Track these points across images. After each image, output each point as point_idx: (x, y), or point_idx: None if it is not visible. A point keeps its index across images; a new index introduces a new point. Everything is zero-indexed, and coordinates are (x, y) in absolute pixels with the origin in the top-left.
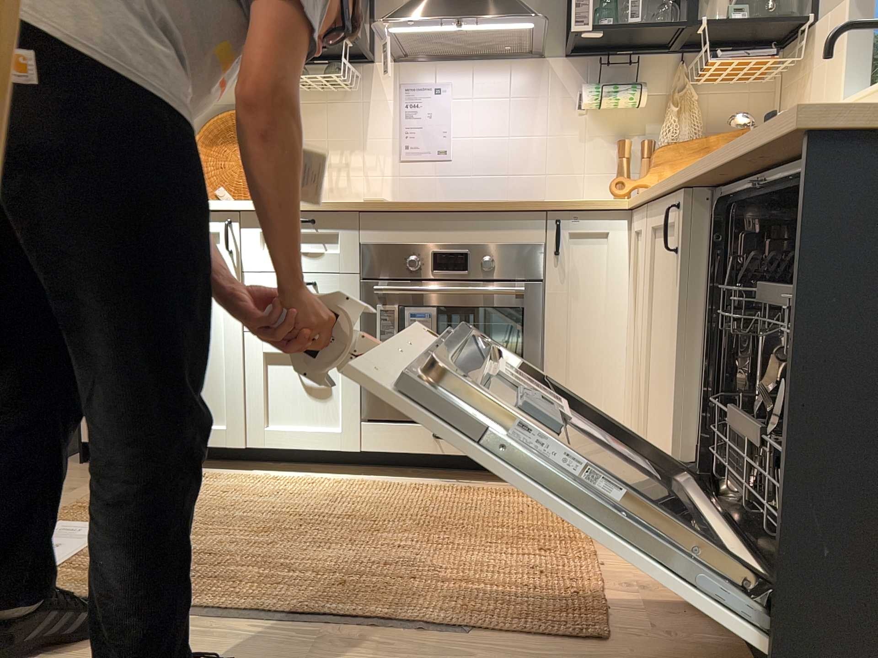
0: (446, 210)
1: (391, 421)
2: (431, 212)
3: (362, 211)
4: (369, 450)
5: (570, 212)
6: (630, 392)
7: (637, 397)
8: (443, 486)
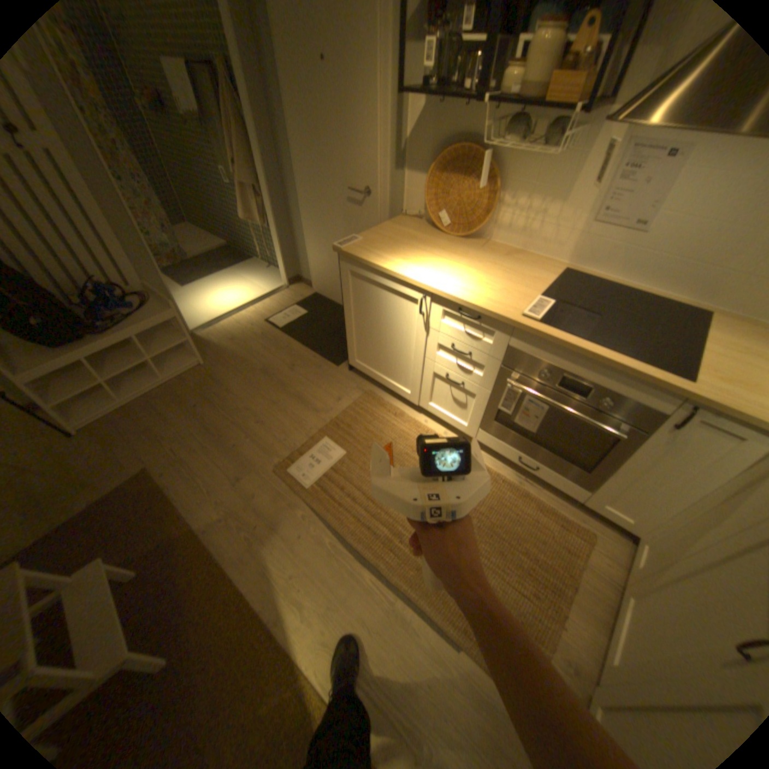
0: (587, 356)
1: (498, 433)
2: (574, 351)
3: (517, 327)
4: (480, 440)
5: (713, 408)
6: (672, 527)
7: (672, 542)
8: (514, 479)
